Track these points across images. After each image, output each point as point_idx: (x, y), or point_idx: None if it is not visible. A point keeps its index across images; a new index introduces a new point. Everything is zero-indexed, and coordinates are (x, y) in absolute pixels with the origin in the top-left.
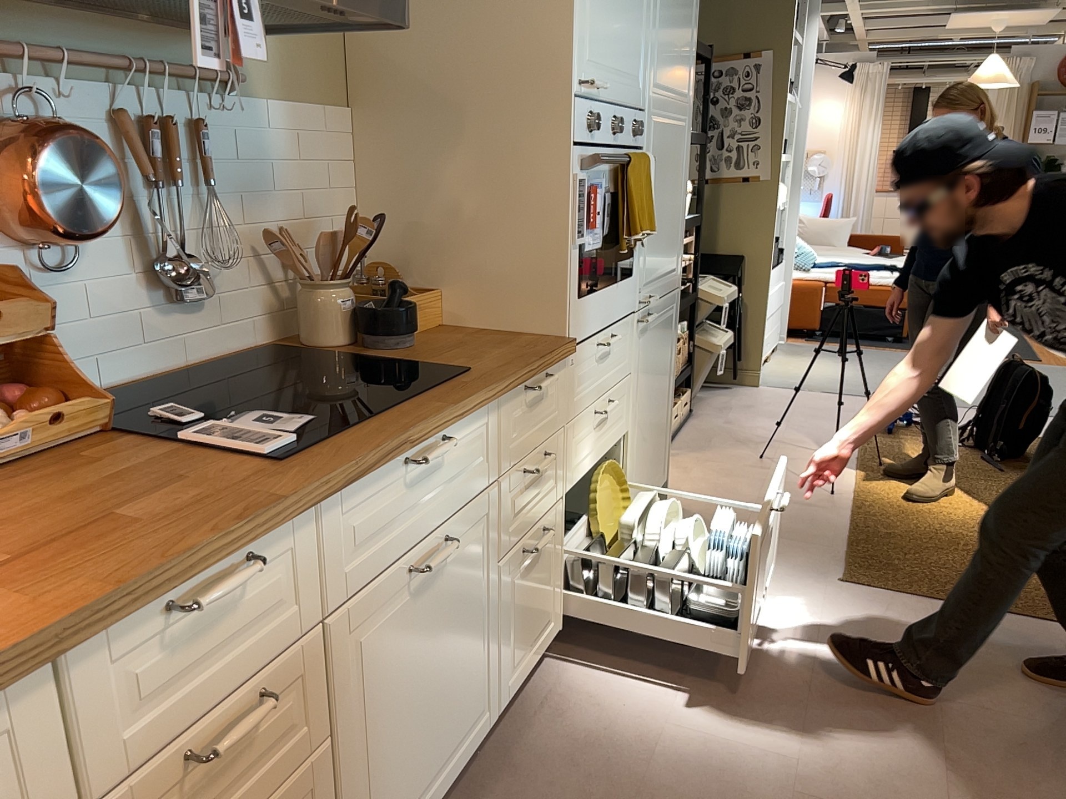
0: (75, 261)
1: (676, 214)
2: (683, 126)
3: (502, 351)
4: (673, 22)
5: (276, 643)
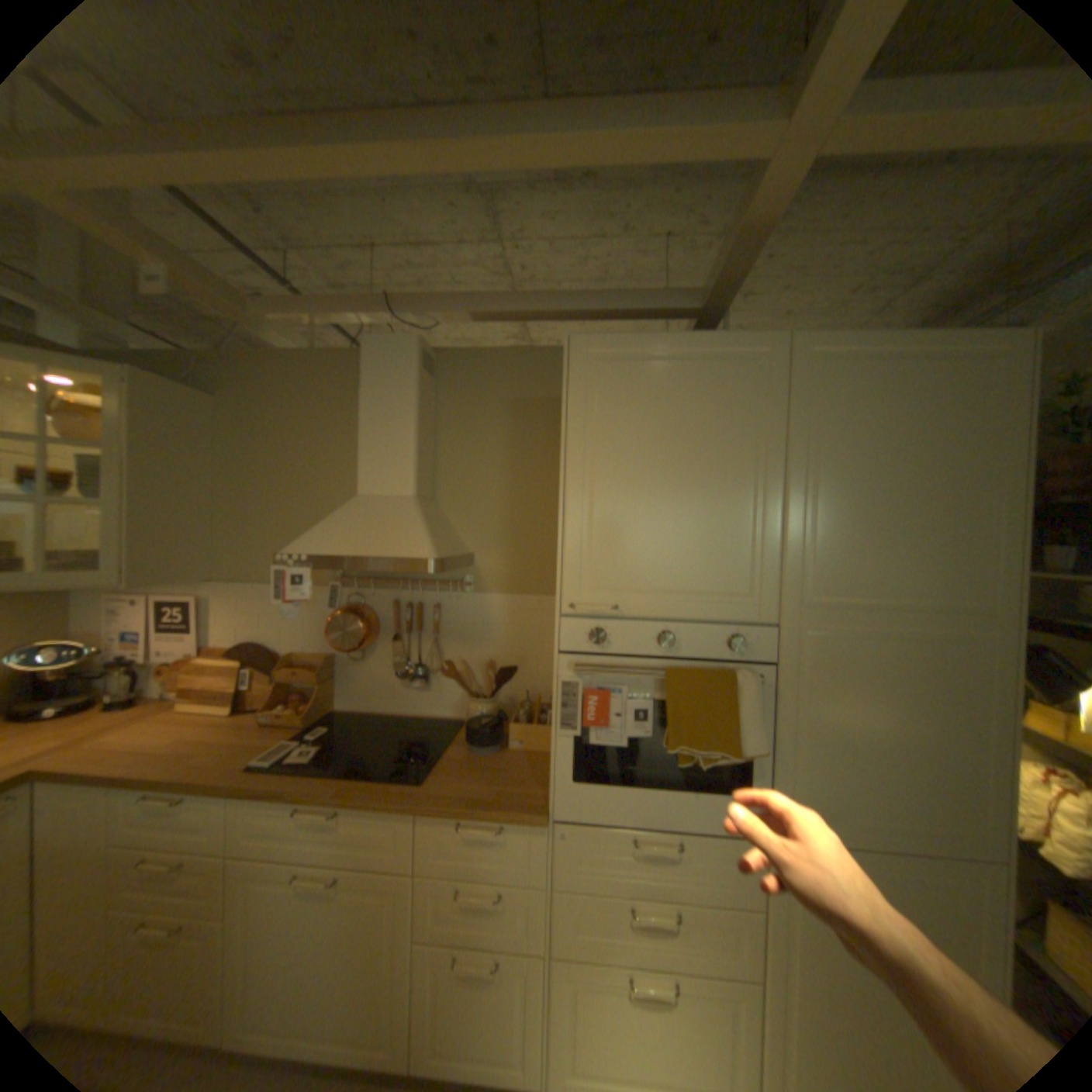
0: (368, 658)
1: (954, 755)
2: (971, 641)
3: (483, 790)
4: (876, 524)
5: (197, 849)
